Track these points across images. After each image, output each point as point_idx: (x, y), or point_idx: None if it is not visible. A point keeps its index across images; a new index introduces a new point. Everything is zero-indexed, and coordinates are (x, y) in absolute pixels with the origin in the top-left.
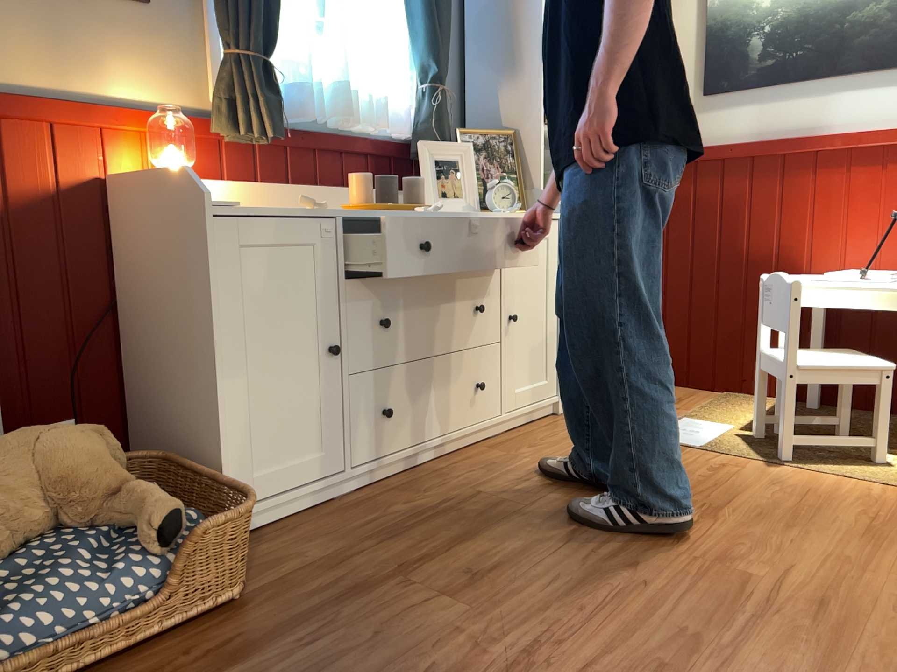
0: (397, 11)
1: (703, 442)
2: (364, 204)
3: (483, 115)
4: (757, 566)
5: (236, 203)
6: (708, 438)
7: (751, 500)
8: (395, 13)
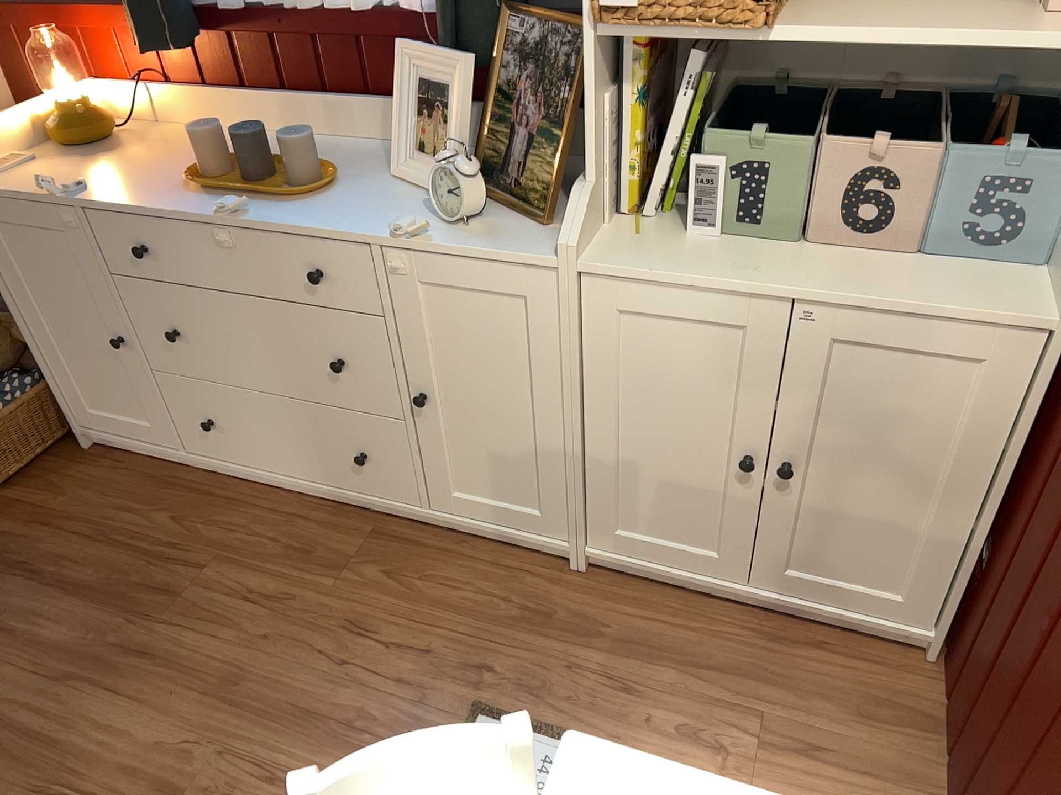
0: None
1: None
2: (193, 173)
3: None
4: None
5: None
6: None
7: None
8: None
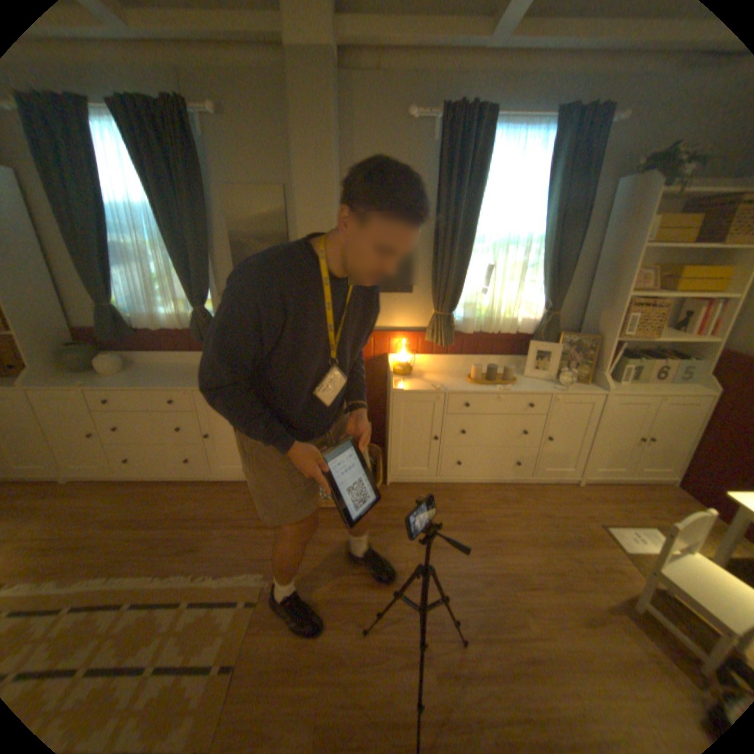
0: (538, 274)
1: (636, 554)
2: (473, 381)
3: (592, 321)
4: (538, 629)
5: (403, 389)
6: (644, 554)
7: (598, 603)
8: (538, 274)
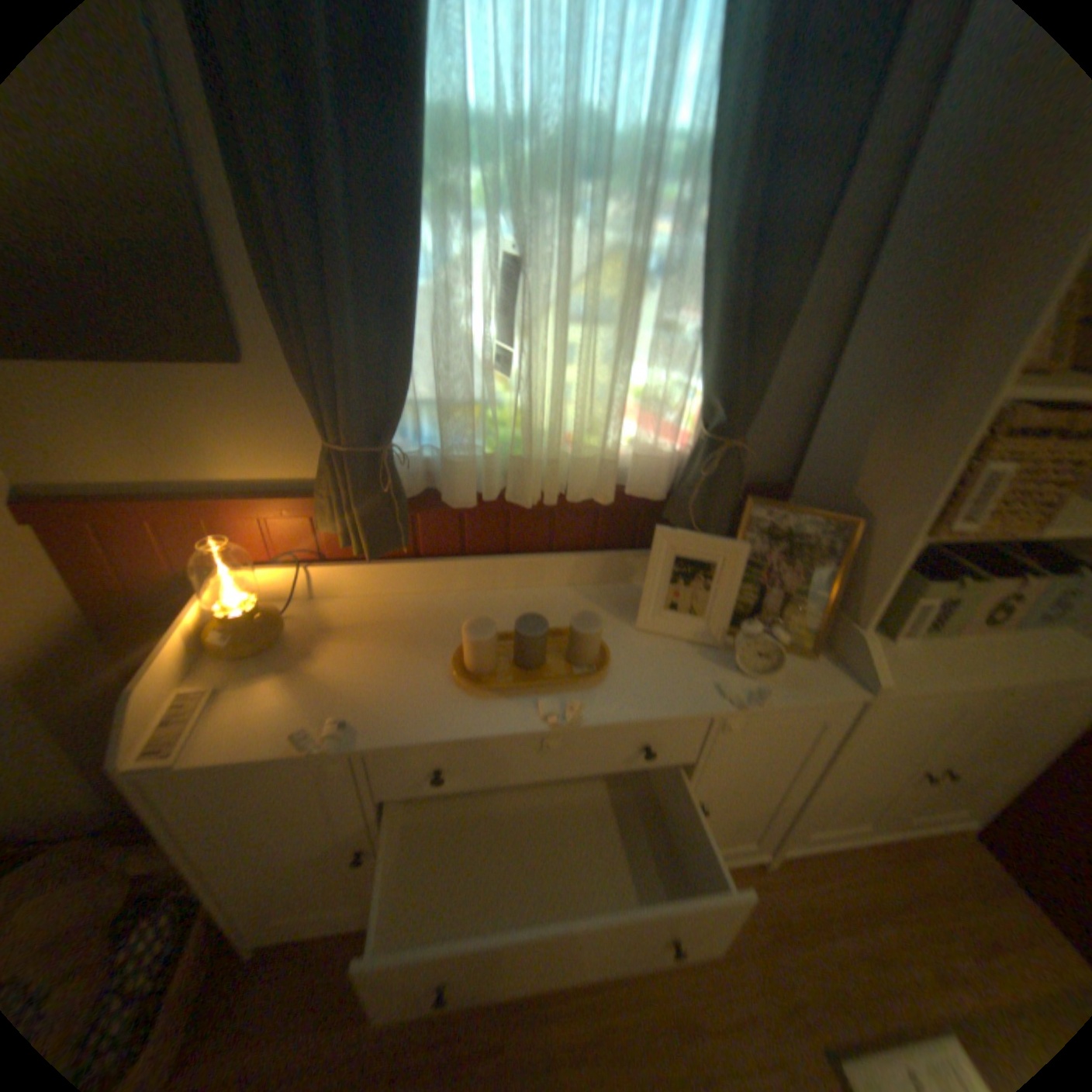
0: (689, 299)
1: None
2: (470, 678)
3: (836, 457)
4: None
5: (174, 762)
6: None
7: None
8: (687, 298)
